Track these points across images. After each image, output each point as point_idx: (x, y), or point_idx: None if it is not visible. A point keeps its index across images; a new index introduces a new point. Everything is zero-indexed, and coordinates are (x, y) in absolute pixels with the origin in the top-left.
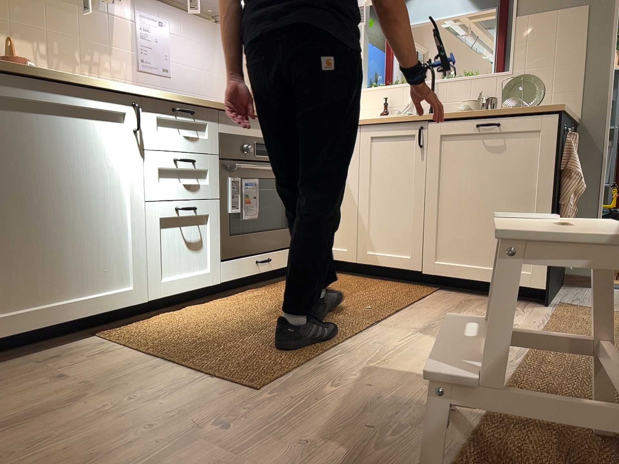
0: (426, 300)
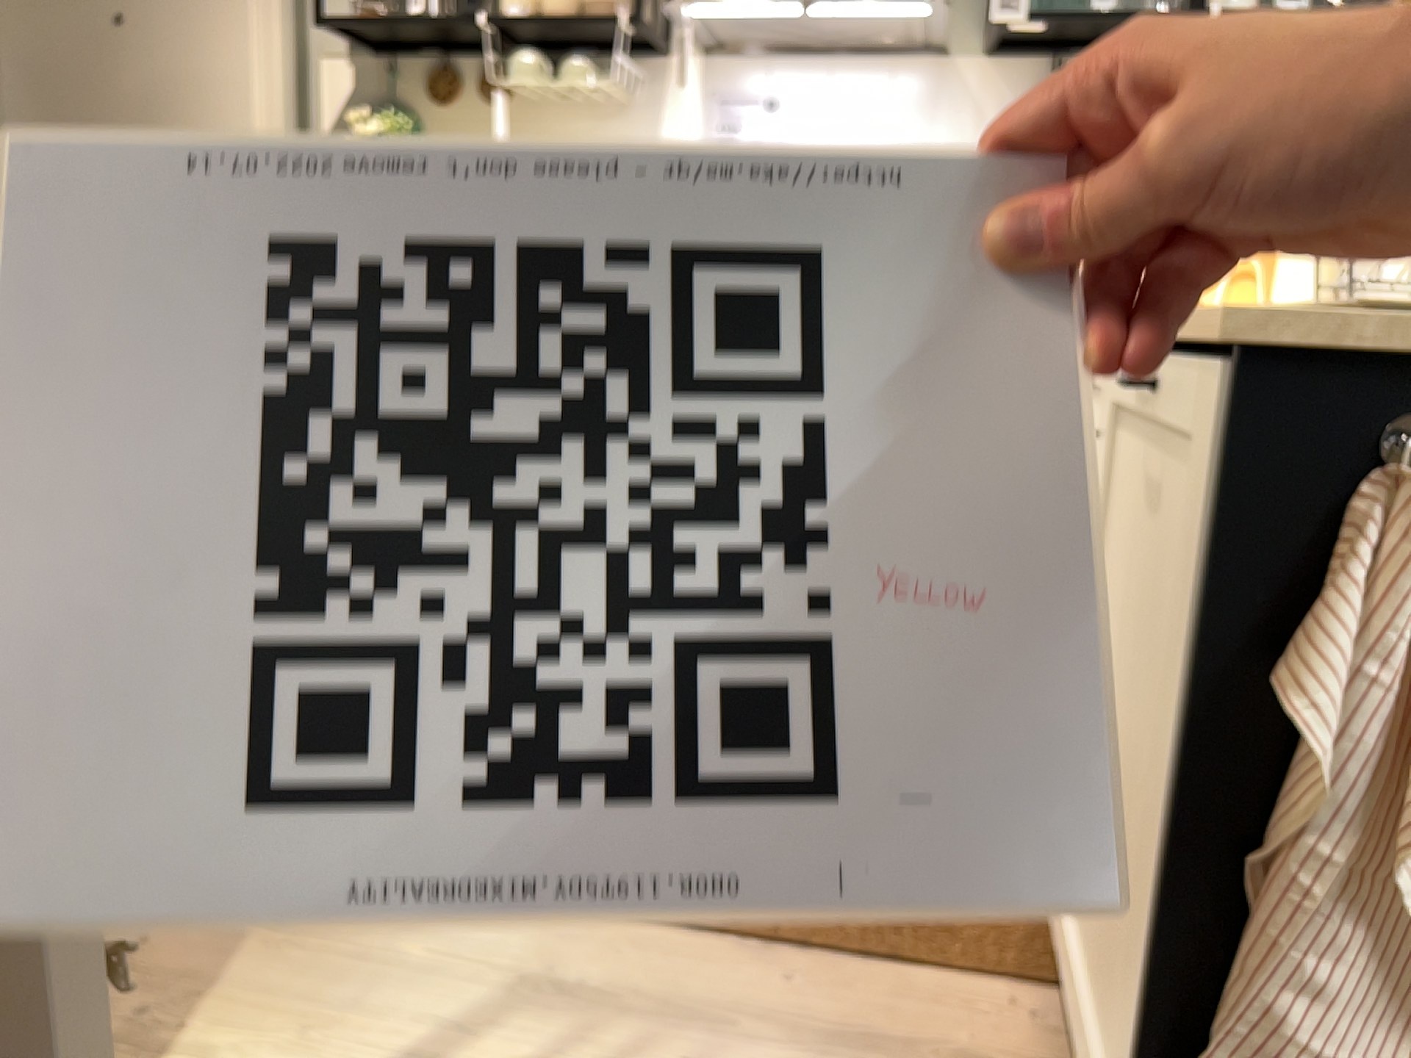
0: (849, 976)
